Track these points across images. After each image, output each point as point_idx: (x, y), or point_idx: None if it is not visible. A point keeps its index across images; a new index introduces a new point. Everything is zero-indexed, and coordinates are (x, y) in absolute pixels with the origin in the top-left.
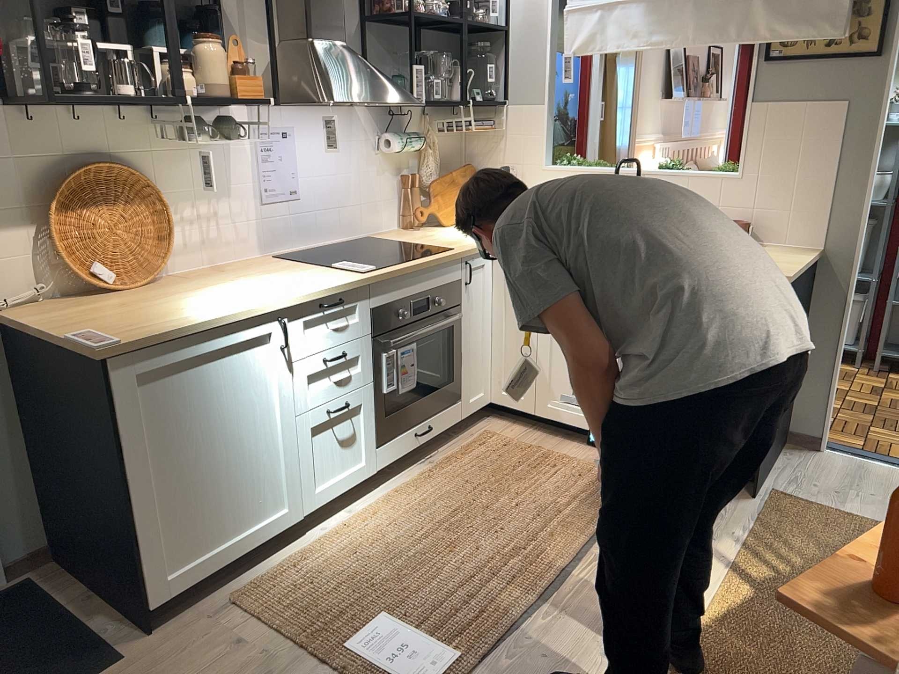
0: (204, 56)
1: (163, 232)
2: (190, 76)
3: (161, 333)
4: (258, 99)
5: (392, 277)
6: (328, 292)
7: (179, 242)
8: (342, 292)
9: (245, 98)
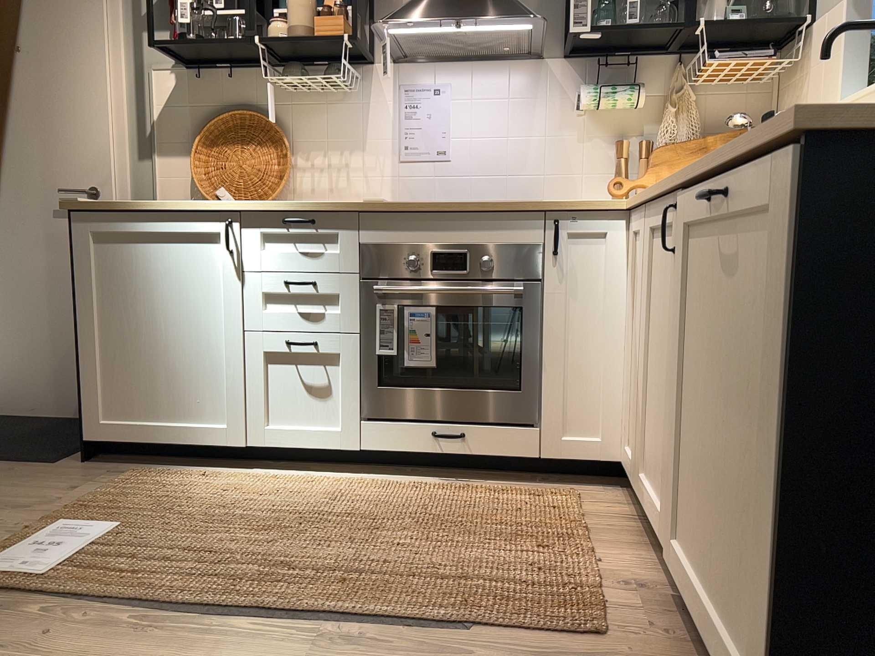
0: (287, 3)
1: (282, 171)
2: (277, 24)
3: (111, 202)
4: (331, 36)
5: (396, 212)
6: (290, 207)
7: (305, 185)
8: (314, 212)
9: (319, 36)
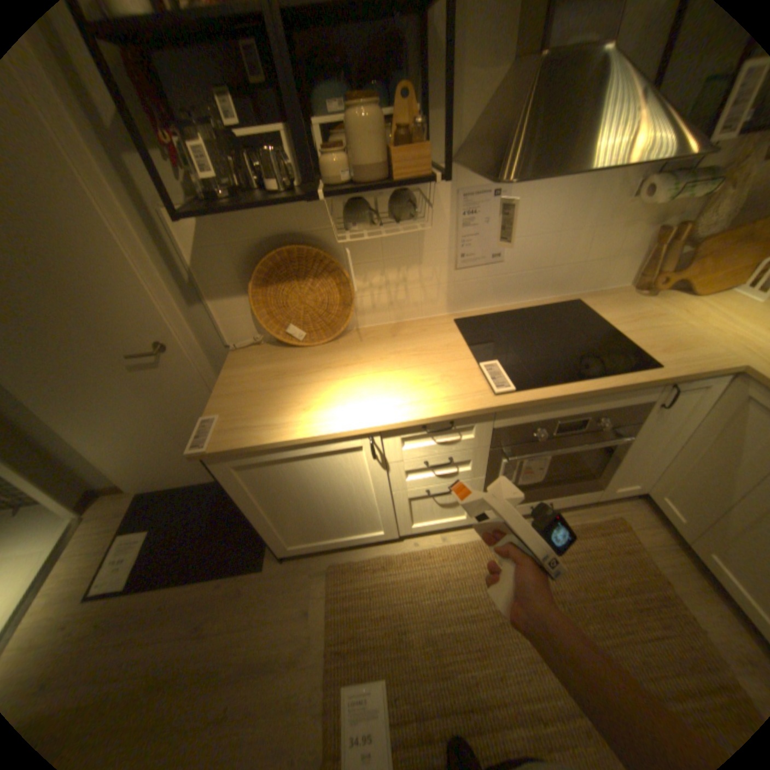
0: (351, 125)
1: (347, 298)
2: (338, 155)
3: (243, 444)
4: (419, 175)
5: (533, 403)
6: (434, 418)
7: (367, 302)
8: (455, 416)
9: (403, 175)
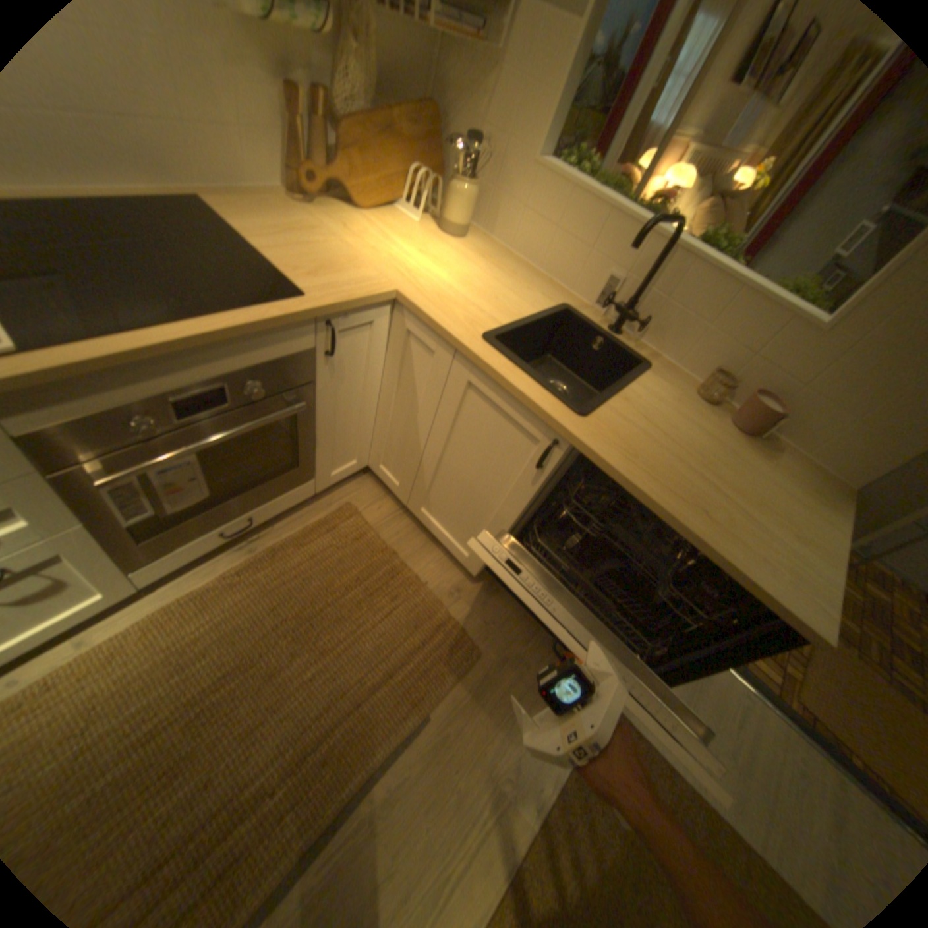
0: None
1: None
2: None
3: None
4: None
5: (81, 371)
6: None
7: None
8: None
9: None
